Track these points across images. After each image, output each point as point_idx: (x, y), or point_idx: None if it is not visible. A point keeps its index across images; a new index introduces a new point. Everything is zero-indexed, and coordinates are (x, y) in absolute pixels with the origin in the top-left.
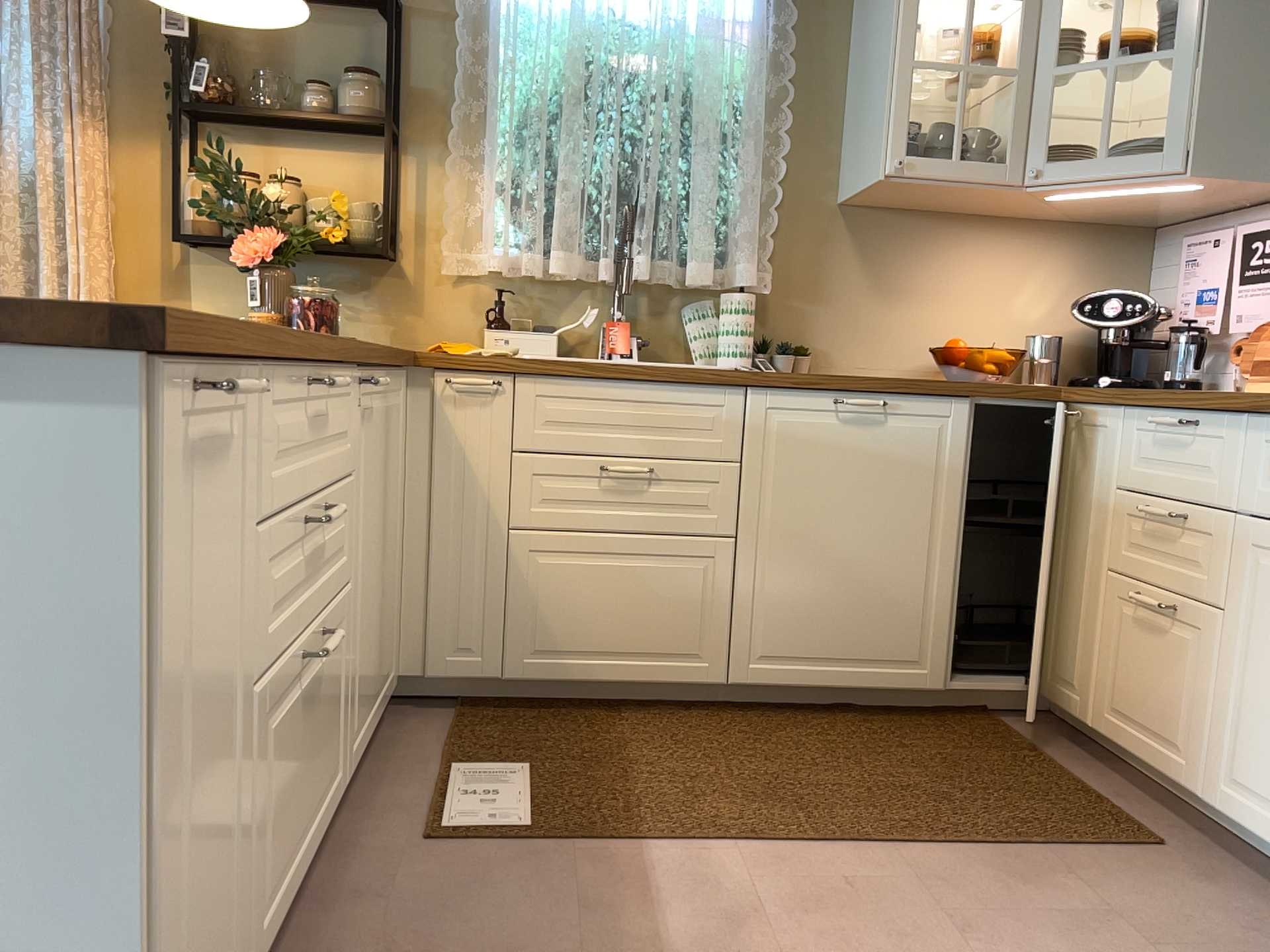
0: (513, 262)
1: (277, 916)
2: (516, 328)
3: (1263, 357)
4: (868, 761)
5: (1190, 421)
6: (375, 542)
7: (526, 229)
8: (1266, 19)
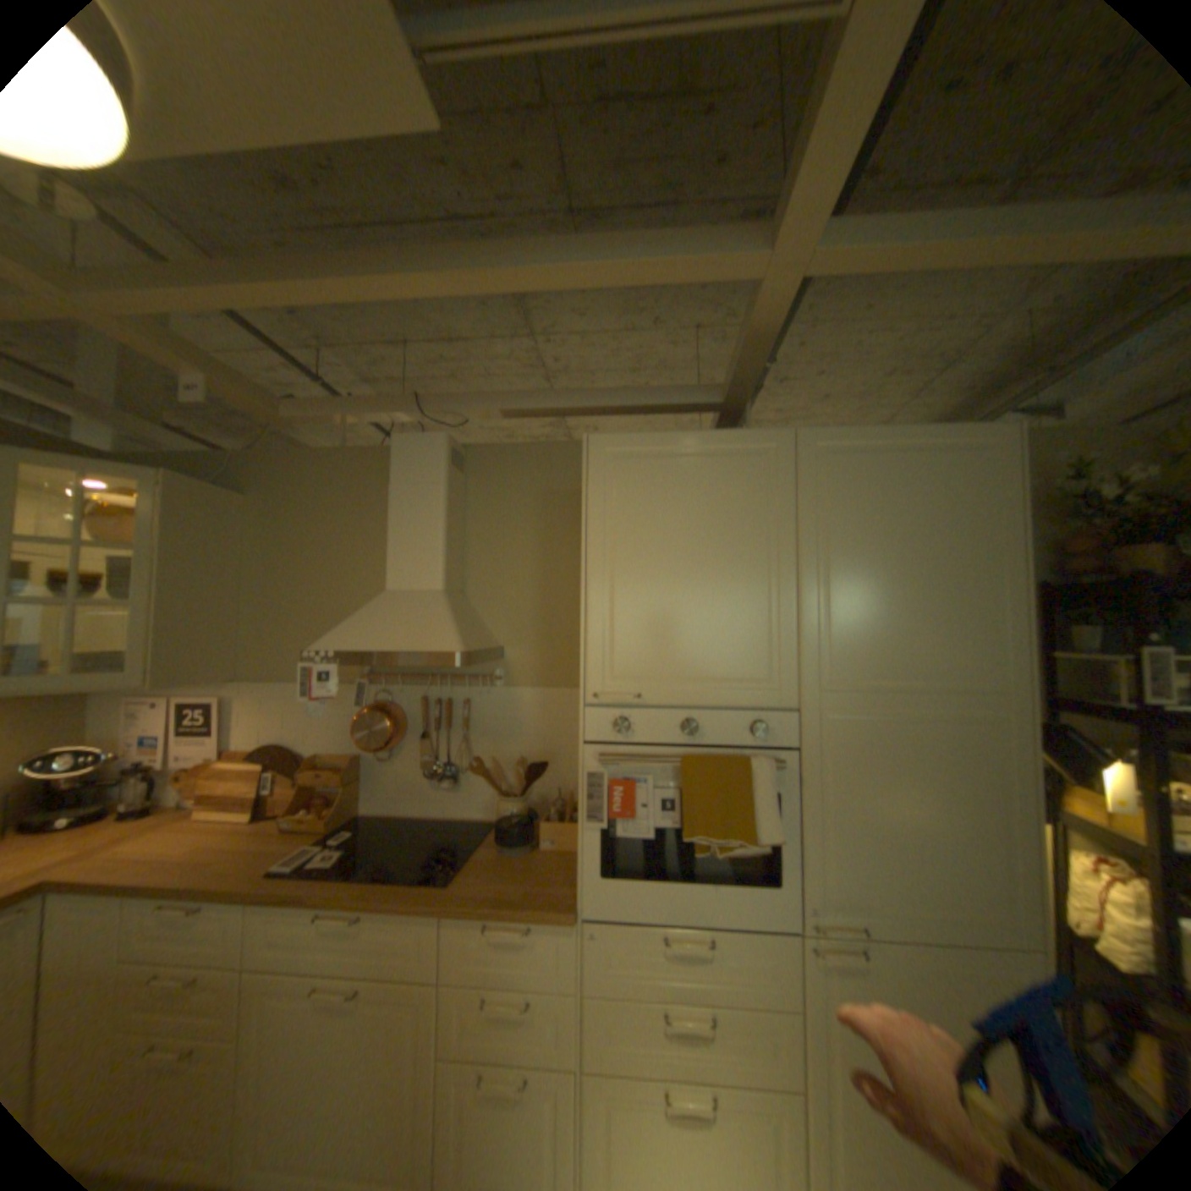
0: None
1: None
2: None
3: (202, 793)
4: None
5: (191, 907)
6: None
7: None
8: (193, 586)
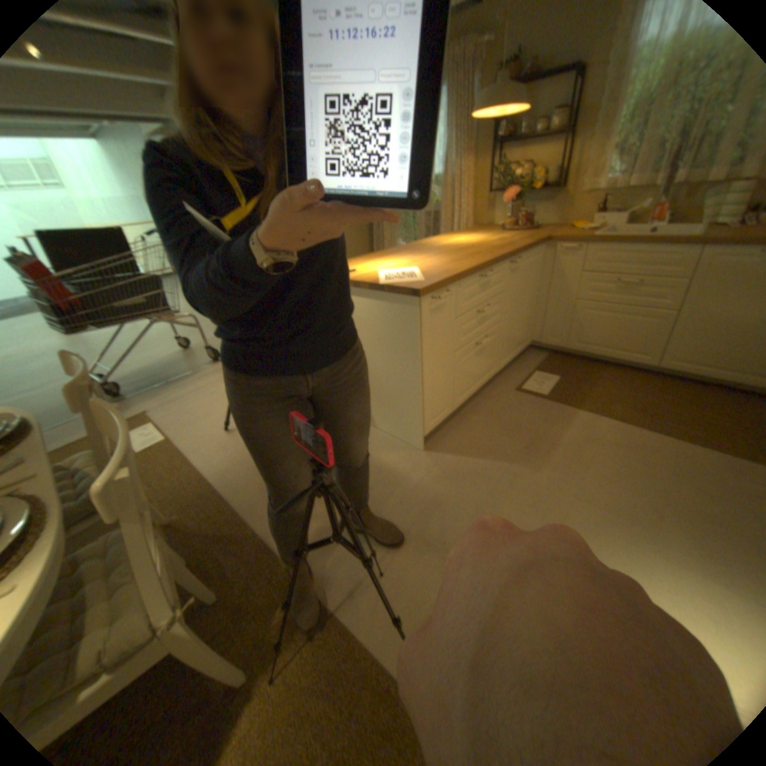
0: (615, 178)
1: (468, 396)
2: (611, 208)
3: None
4: (708, 408)
5: None
6: (520, 303)
7: (623, 163)
8: None
